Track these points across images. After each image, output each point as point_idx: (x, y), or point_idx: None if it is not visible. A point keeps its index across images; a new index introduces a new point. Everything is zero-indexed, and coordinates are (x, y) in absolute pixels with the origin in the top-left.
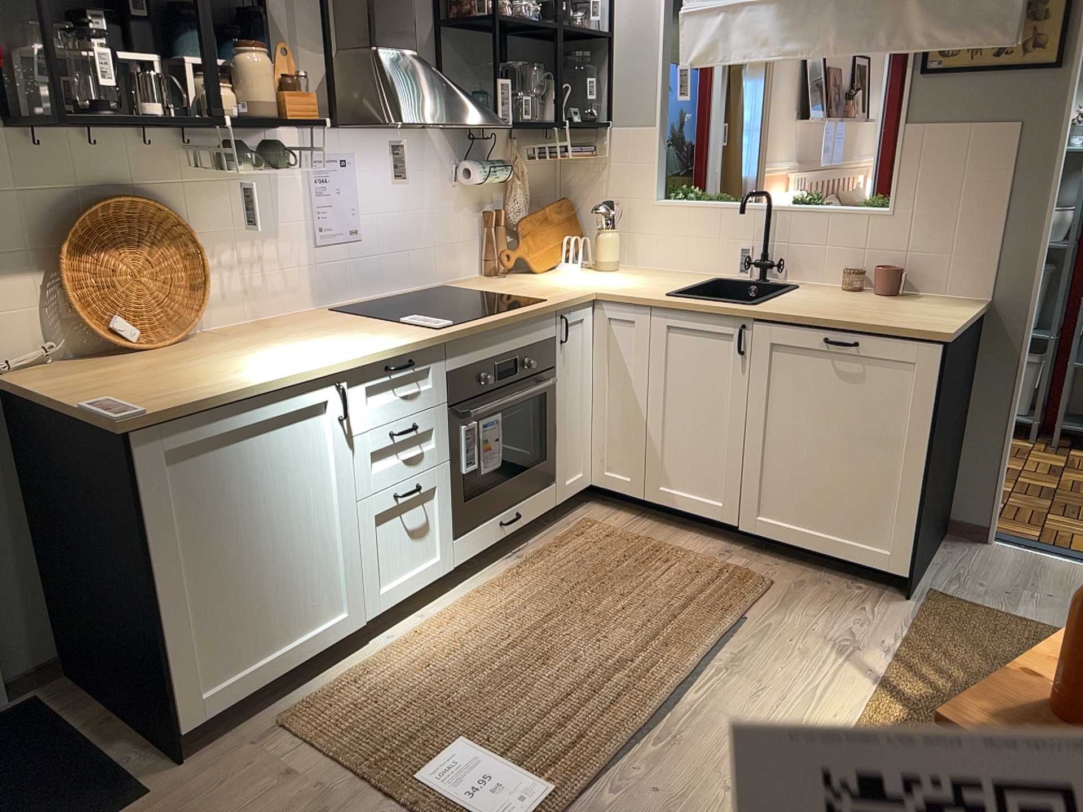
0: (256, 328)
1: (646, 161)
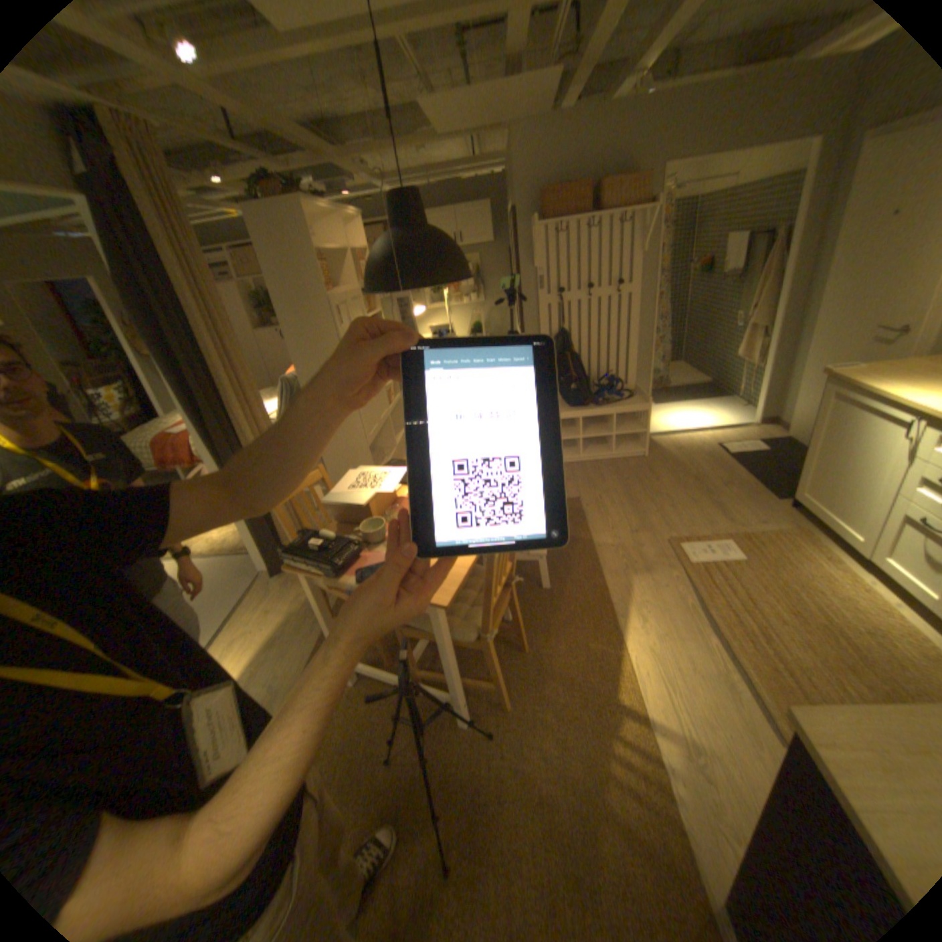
0: None
1: None
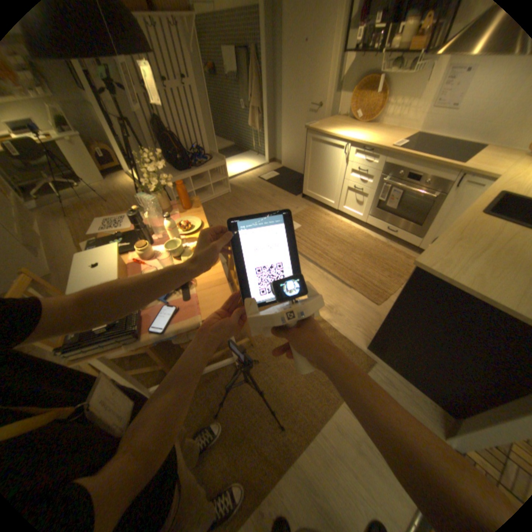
0: (388, 127)
1: None
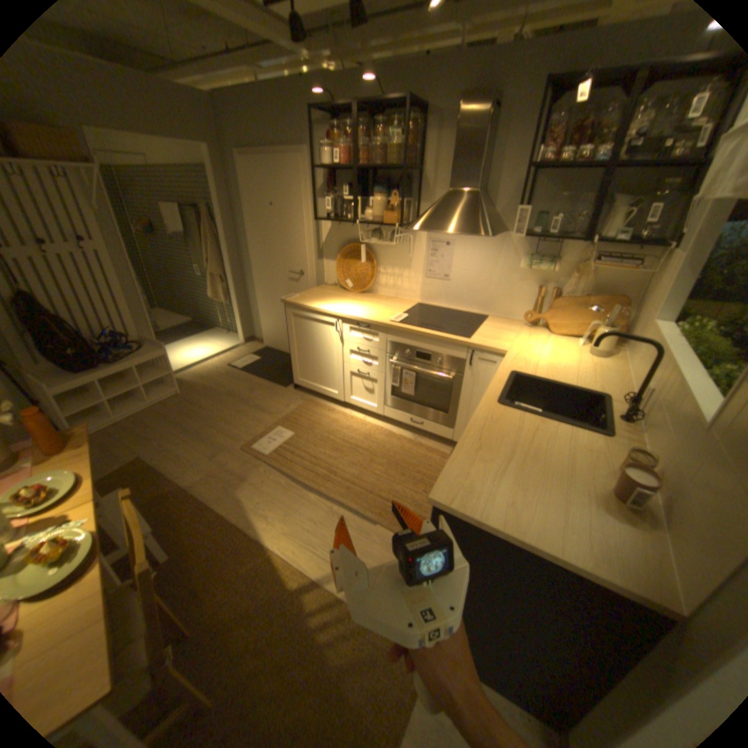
0: (385, 298)
1: (670, 284)
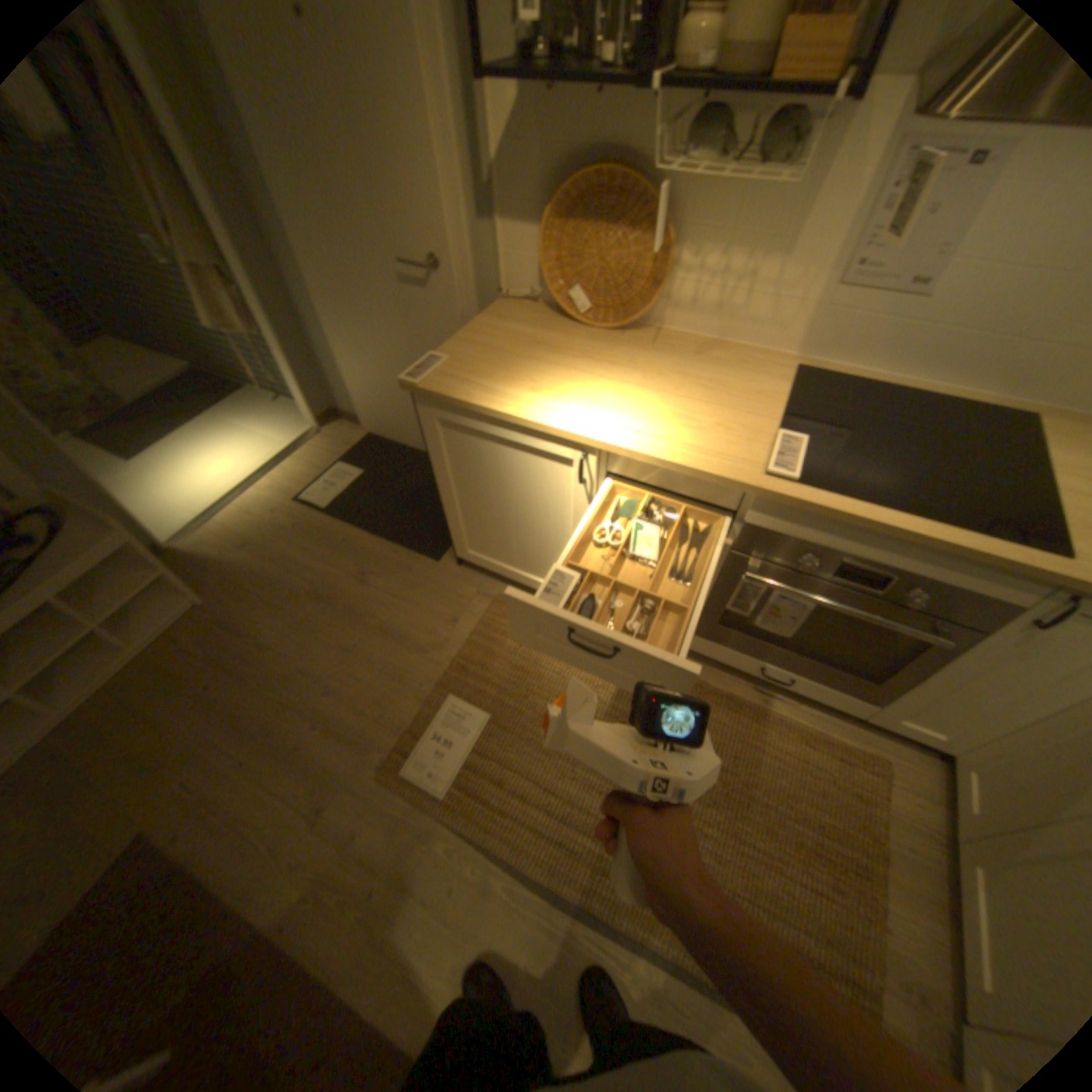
0: (693, 347)
1: None
